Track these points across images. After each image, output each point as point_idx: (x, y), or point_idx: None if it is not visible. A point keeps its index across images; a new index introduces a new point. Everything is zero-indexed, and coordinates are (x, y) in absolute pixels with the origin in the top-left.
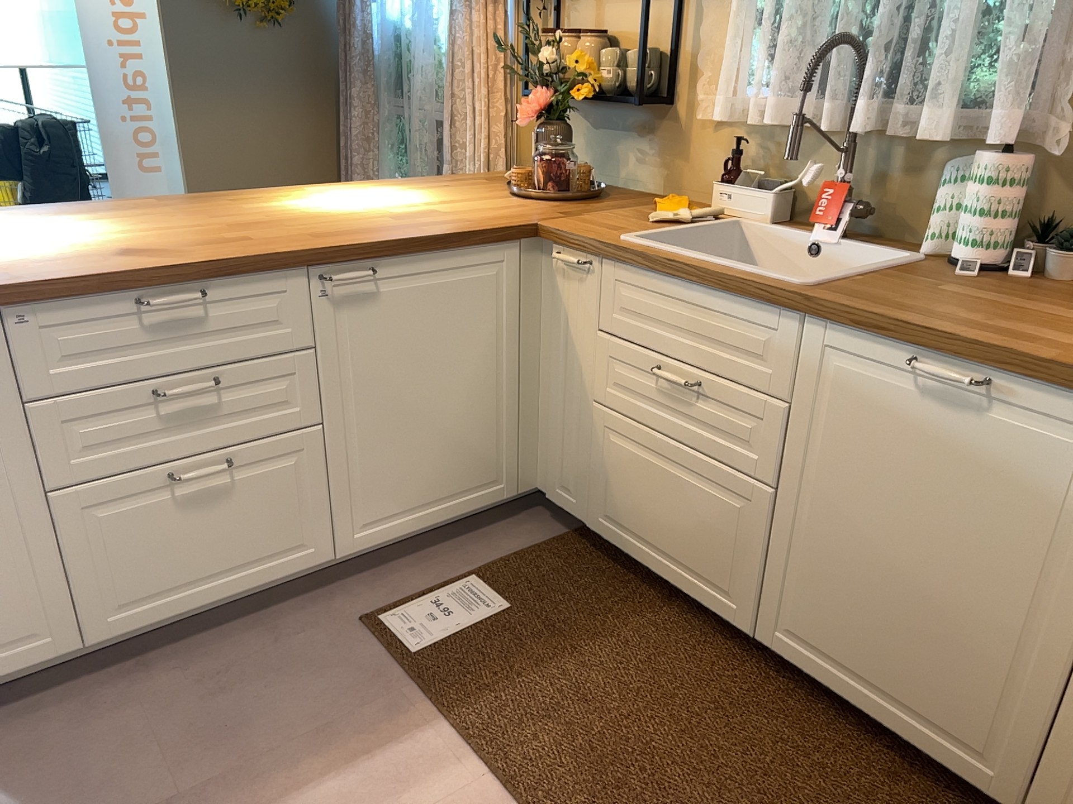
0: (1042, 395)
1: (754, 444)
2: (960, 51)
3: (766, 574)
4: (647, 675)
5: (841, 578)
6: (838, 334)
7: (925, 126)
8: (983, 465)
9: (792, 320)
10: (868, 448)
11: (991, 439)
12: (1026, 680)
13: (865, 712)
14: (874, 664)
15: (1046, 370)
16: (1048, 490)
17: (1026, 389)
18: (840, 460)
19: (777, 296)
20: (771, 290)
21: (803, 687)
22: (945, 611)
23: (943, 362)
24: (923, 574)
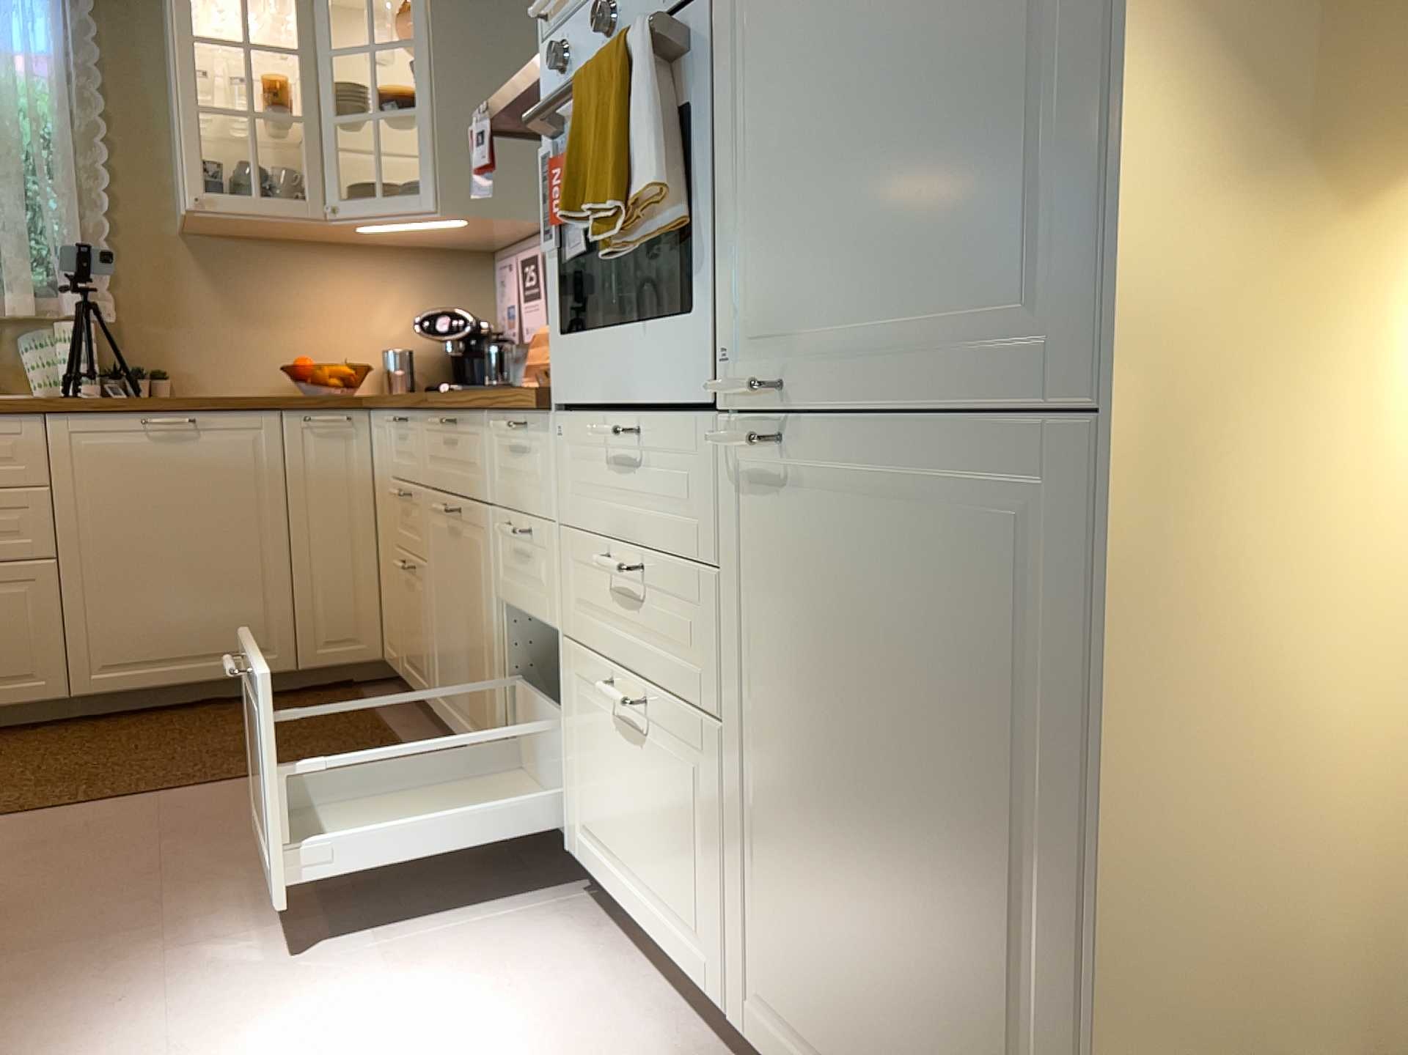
0: (223, 417)
1: (22, 532)
2: (24, 254)
3: (65, 636)
4: (10, 760)
5: (135, 595)
6: (78, 421)
7: (16, 303)
8: (206, 469)
9: (33, 422)
10: (126, 490)
11: (204, 452)
12: (271, 583)
13: (184, 684)
14: (179, 642)
15: (222, 402)
16: (244, 468)
17: (214, 417)
18: (107, 509)
19: (17, 406)
20: (8, 404)
21: (120, 717)
22: (213, 571)
23: (161, 417)
24: (192, 556)
